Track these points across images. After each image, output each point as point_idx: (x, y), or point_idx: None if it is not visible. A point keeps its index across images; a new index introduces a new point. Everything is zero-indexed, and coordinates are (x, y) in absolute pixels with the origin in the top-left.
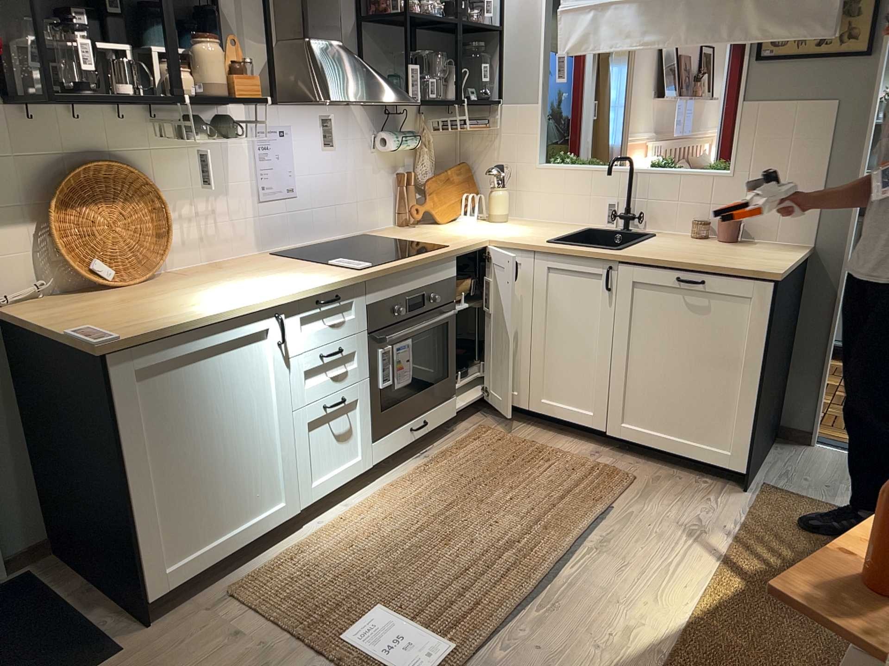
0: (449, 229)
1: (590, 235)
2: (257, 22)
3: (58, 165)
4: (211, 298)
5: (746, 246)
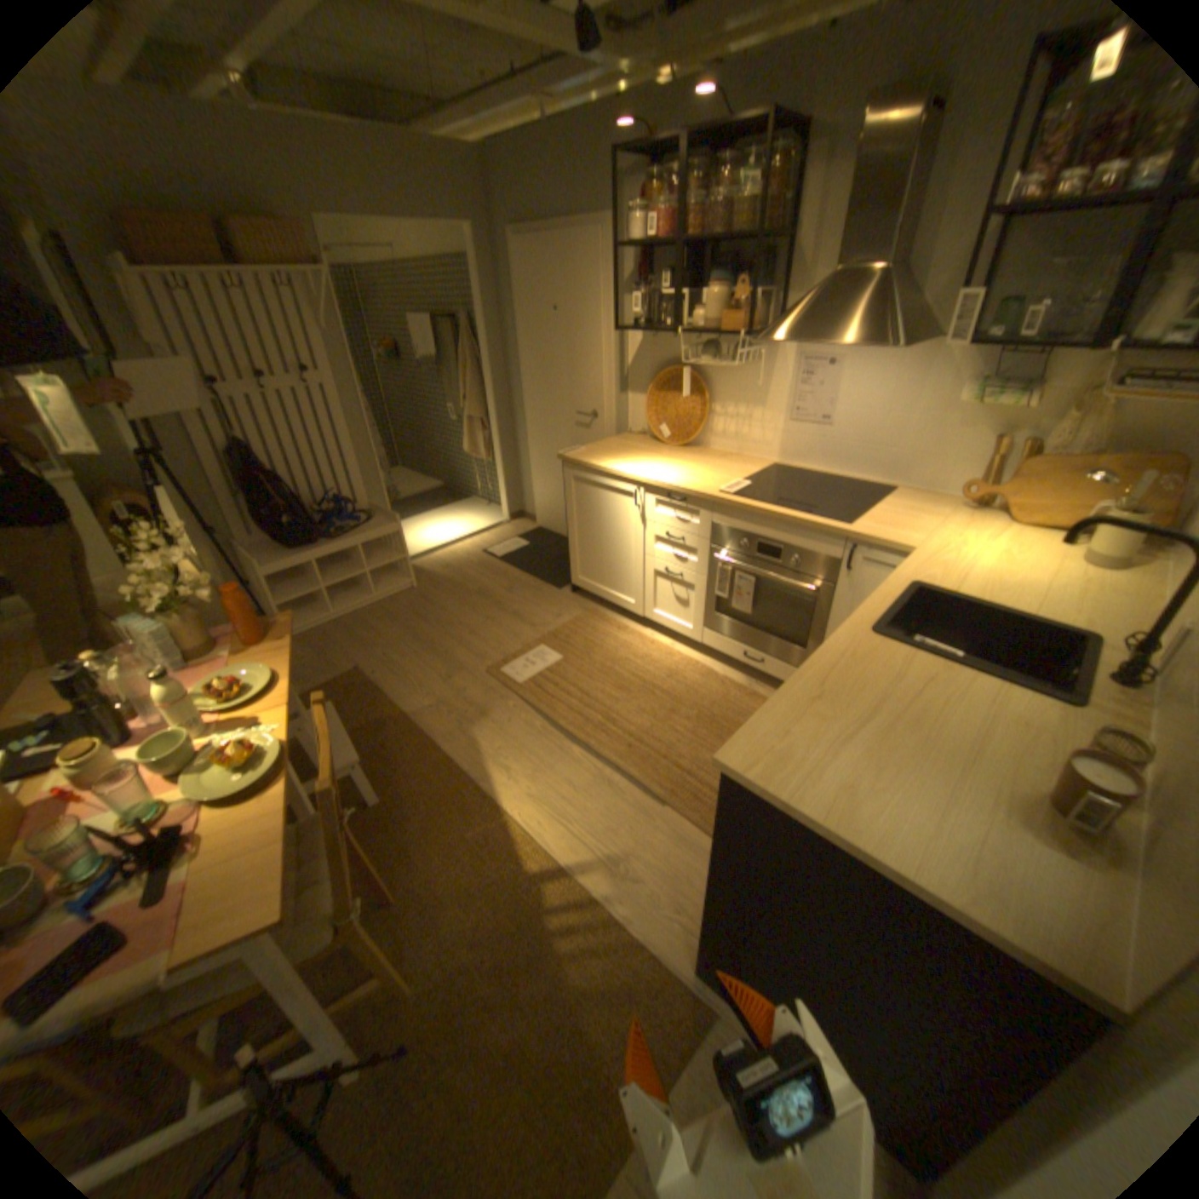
0: (974, 528)
1: (1076, 646)
2: (834, 248)
3: (665, 365)
4: (638, 463)
5: (1029, 830)
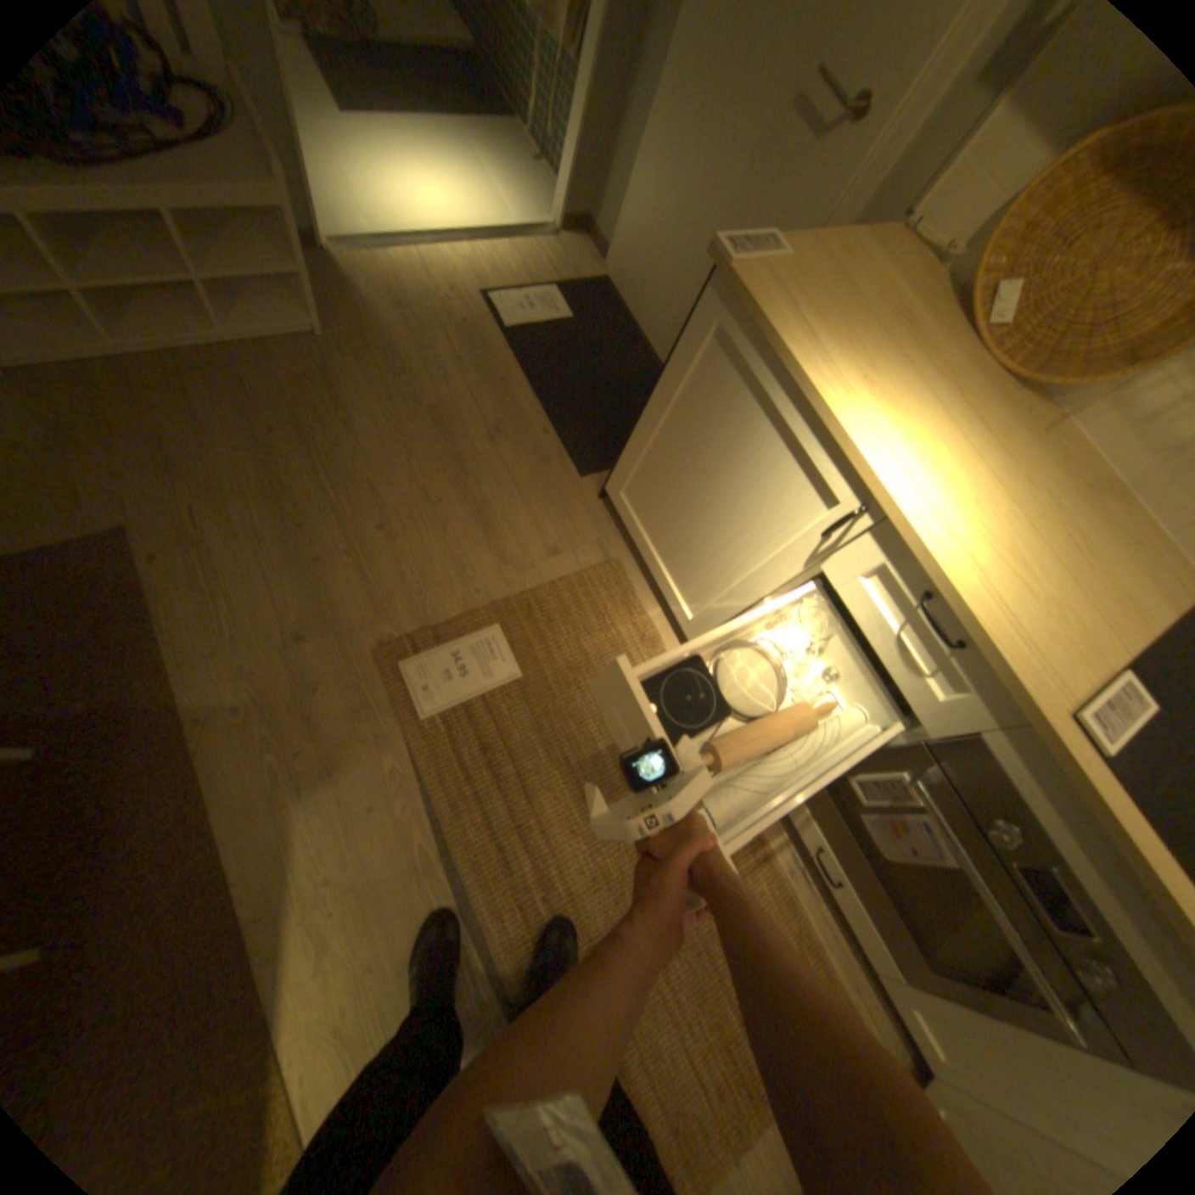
0: None
1: None
2: None
3: None
4: (906, 412)
5: None
